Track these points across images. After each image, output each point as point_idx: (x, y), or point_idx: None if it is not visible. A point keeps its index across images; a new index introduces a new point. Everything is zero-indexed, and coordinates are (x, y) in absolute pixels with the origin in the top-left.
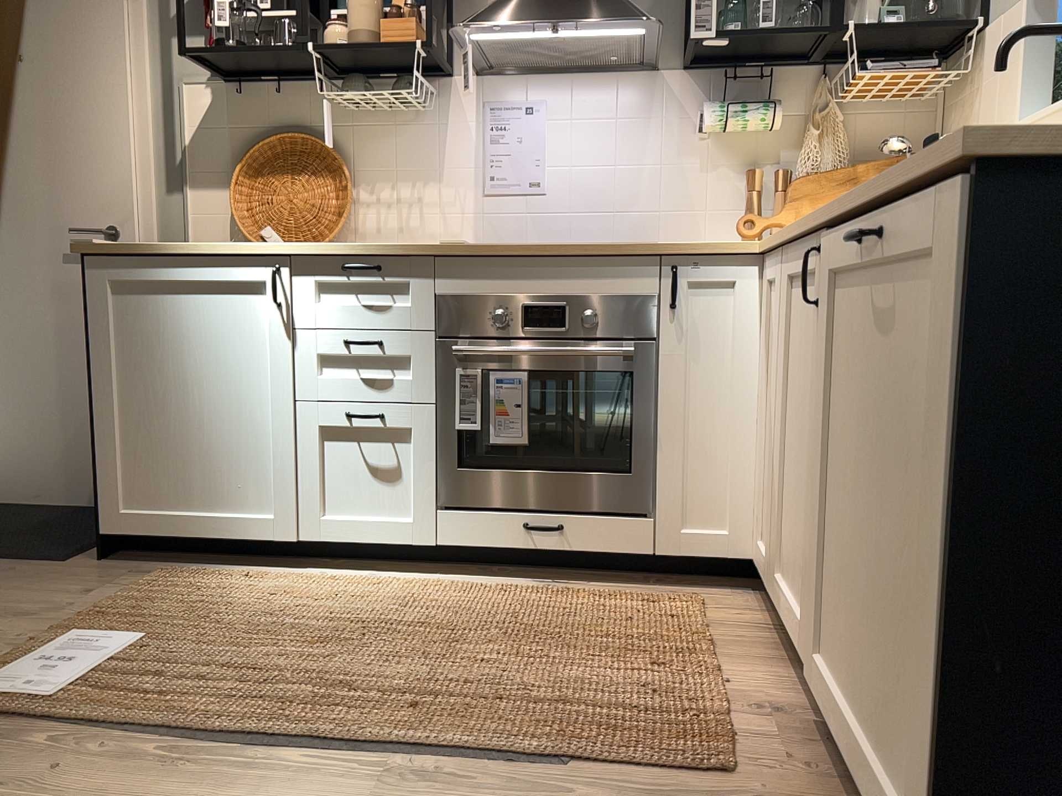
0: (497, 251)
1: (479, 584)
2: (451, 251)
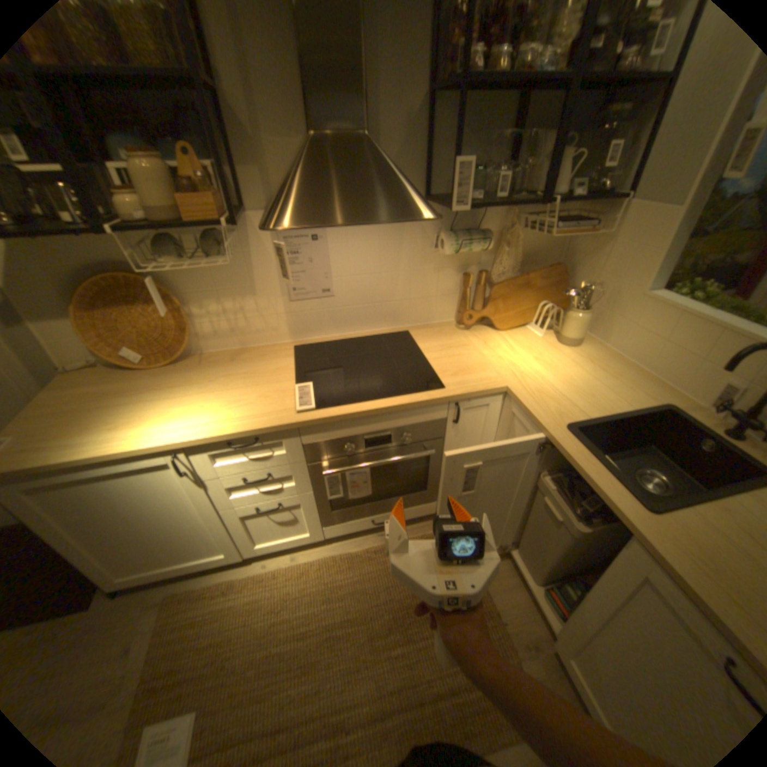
0: (343, 416)
1: (349, 545)
2: (311, 422)
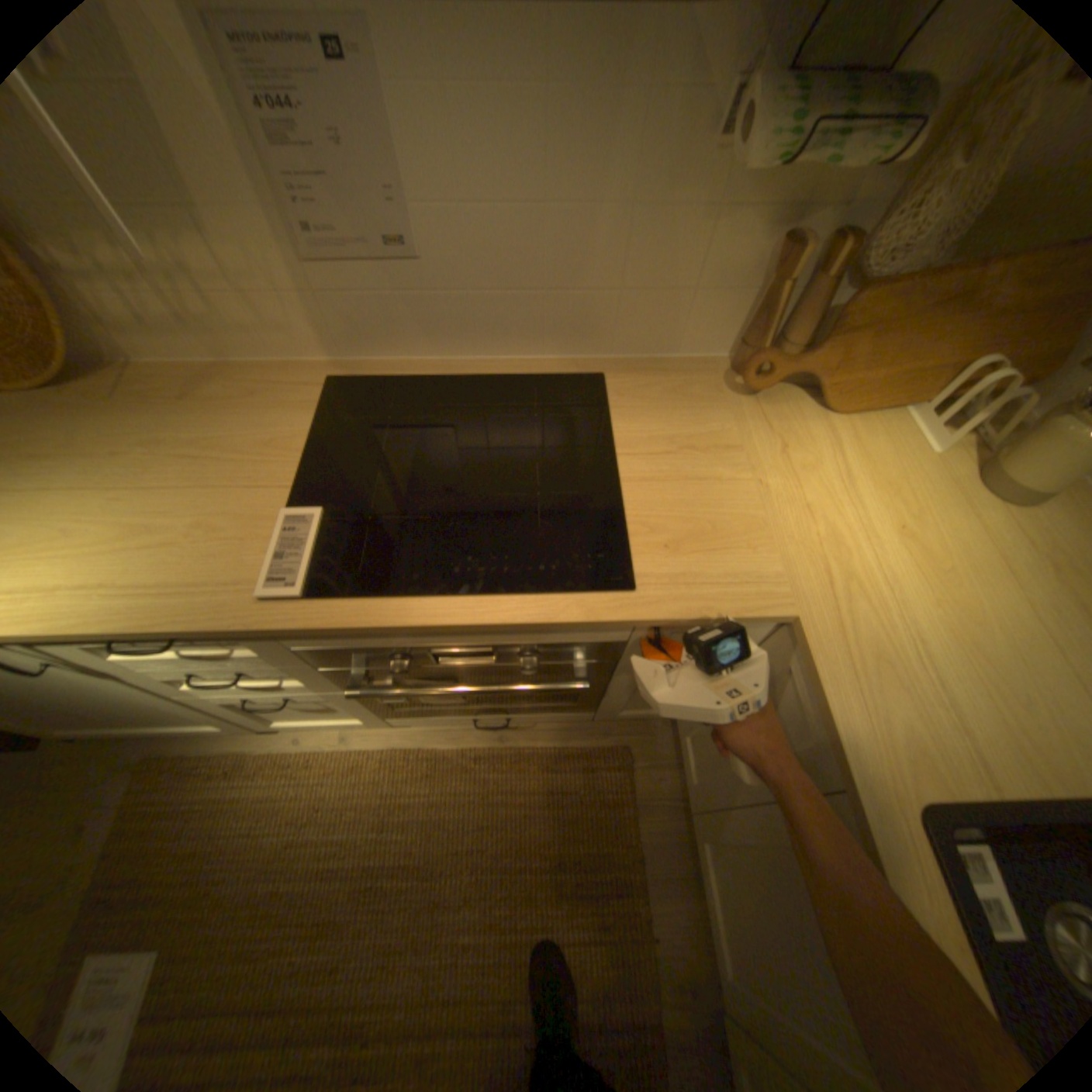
0: (365, 632)
1: (438, 738)
2: (285, 634)
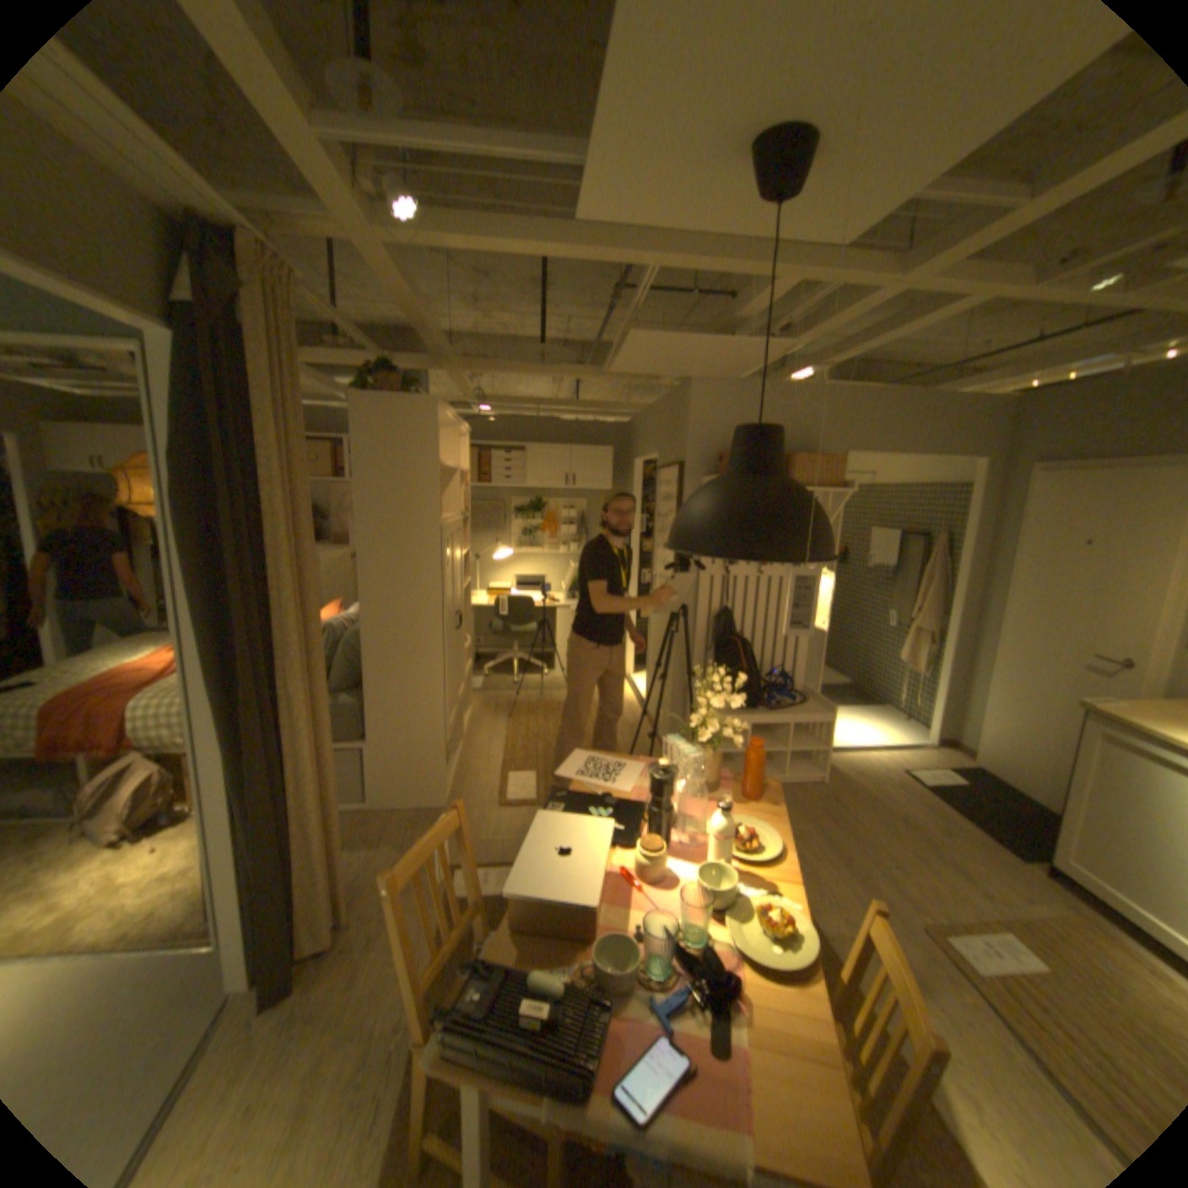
0: None
1: None
2: None
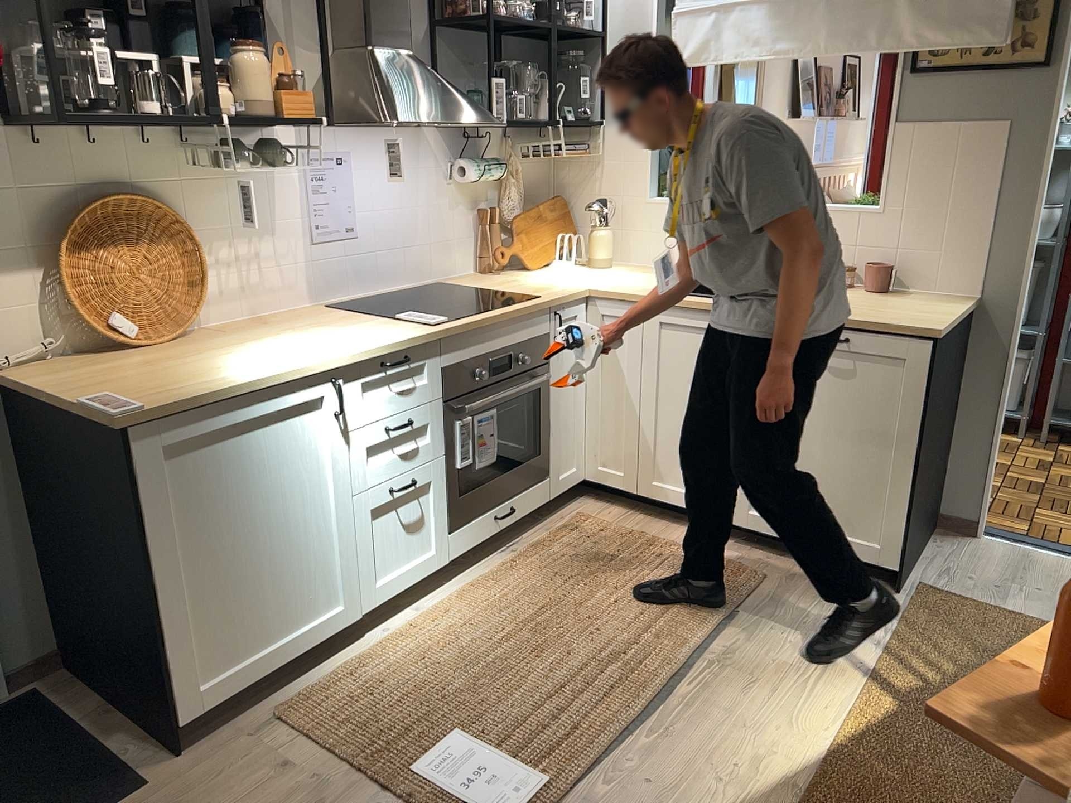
0: (478, 324)
1: (478, 572)
2: (454, 331)
